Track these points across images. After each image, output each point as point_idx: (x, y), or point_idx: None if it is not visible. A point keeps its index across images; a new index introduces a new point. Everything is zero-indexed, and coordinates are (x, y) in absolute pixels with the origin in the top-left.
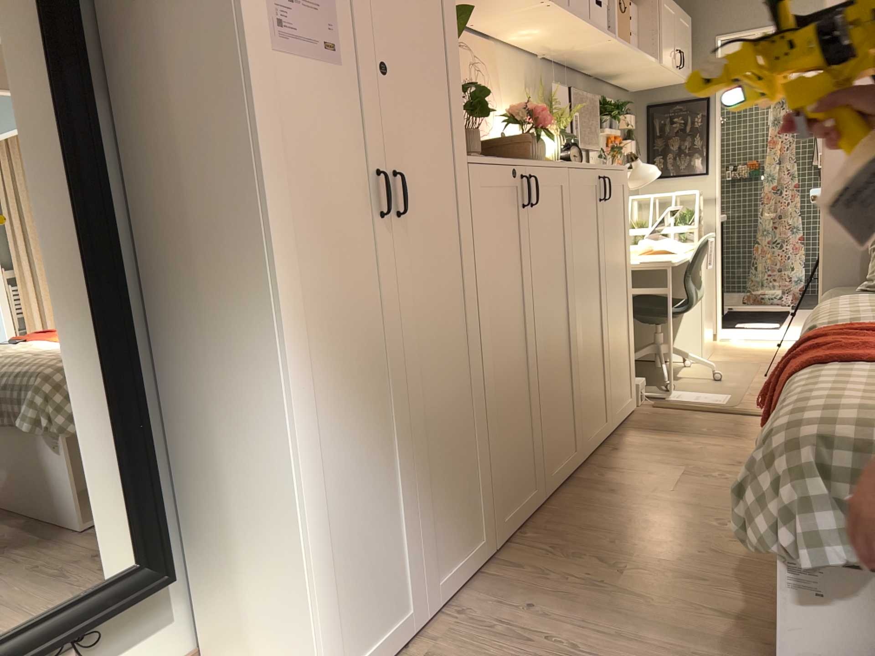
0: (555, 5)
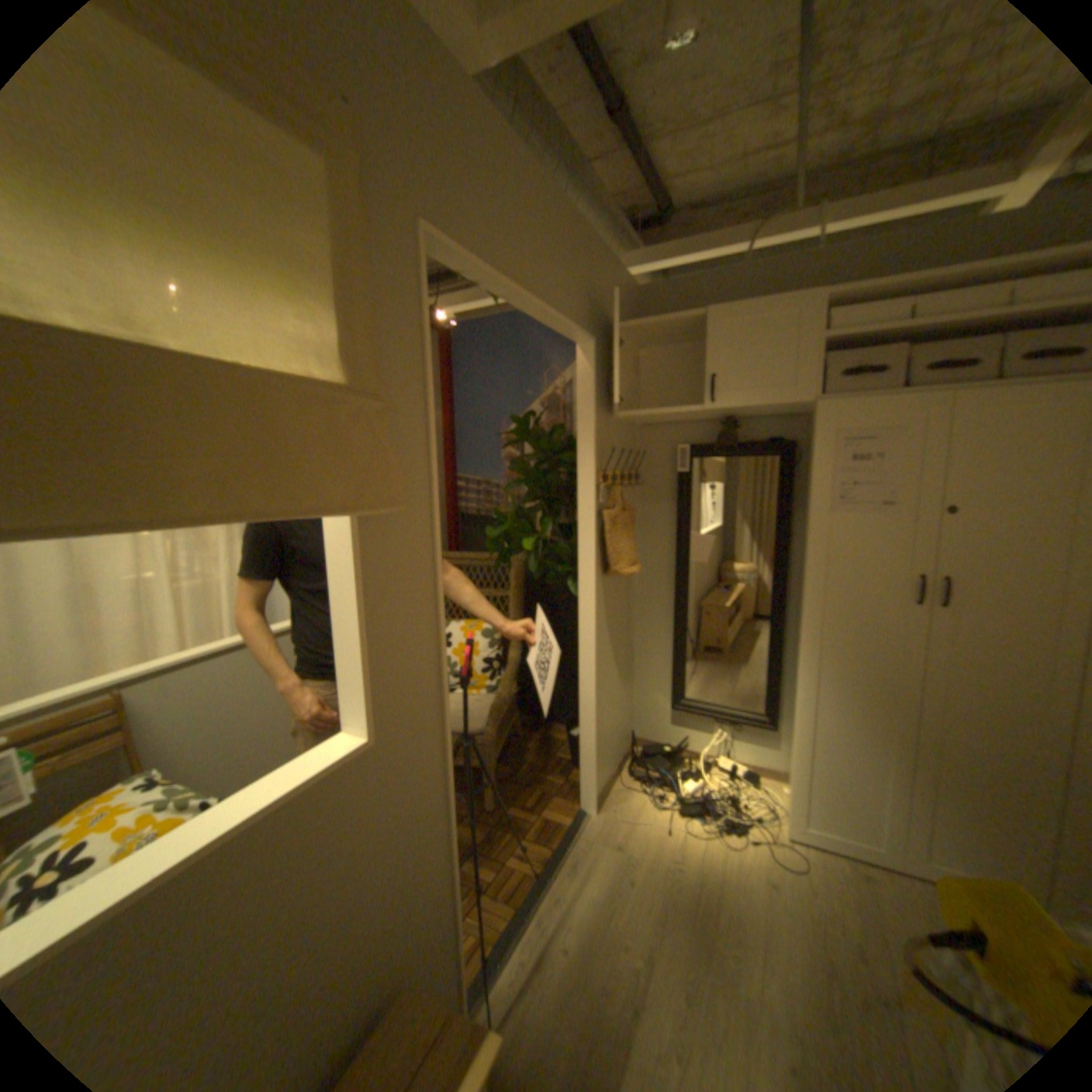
0: None
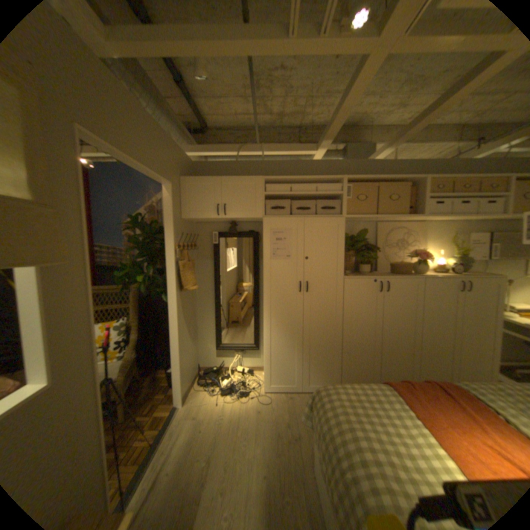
0: (438, 213)
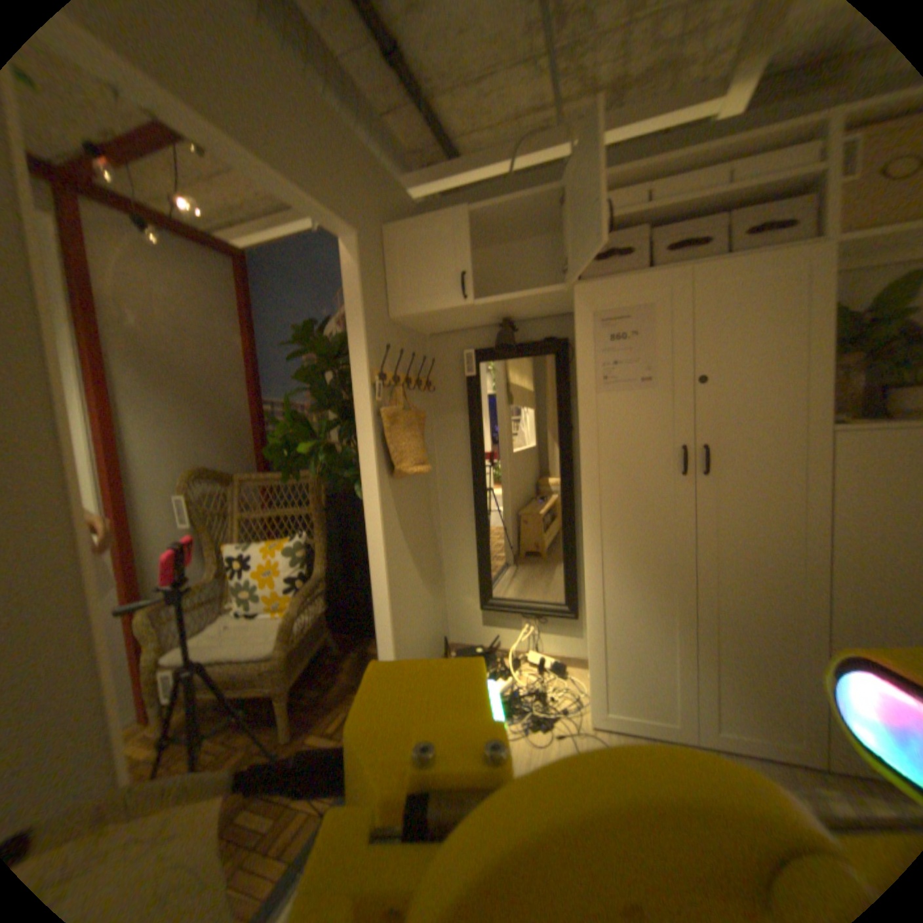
0: None
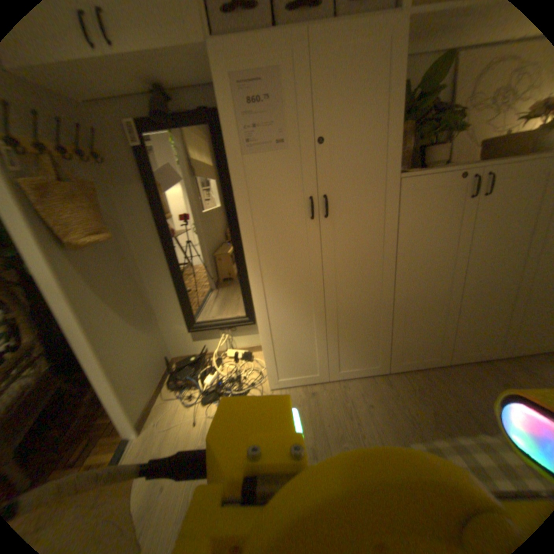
0: None
